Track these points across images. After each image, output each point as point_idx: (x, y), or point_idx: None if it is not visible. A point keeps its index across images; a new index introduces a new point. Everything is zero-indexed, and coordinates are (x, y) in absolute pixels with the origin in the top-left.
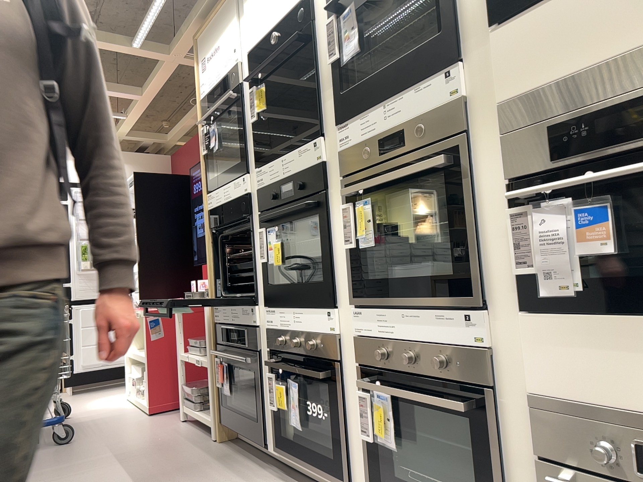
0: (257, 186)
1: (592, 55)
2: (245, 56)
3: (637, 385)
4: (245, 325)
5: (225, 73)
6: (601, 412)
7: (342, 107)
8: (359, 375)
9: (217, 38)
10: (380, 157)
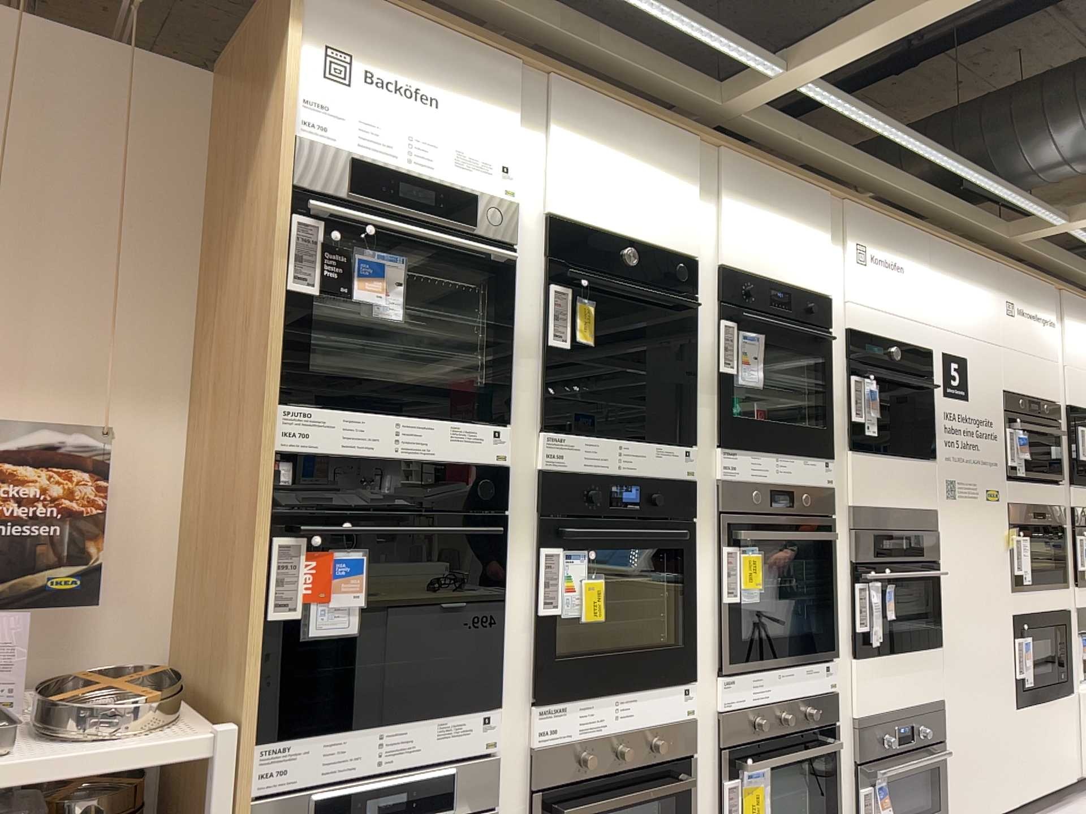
0: (548, 467)
1: (889, 501)
2: (532, 206)
3: (895, 693)
4: (446, 762)
5: (458, 179)
6: (885, 715)
7: (732, 431)
8: (719, 761)
9: (437, 79)
10: (771, 509)
